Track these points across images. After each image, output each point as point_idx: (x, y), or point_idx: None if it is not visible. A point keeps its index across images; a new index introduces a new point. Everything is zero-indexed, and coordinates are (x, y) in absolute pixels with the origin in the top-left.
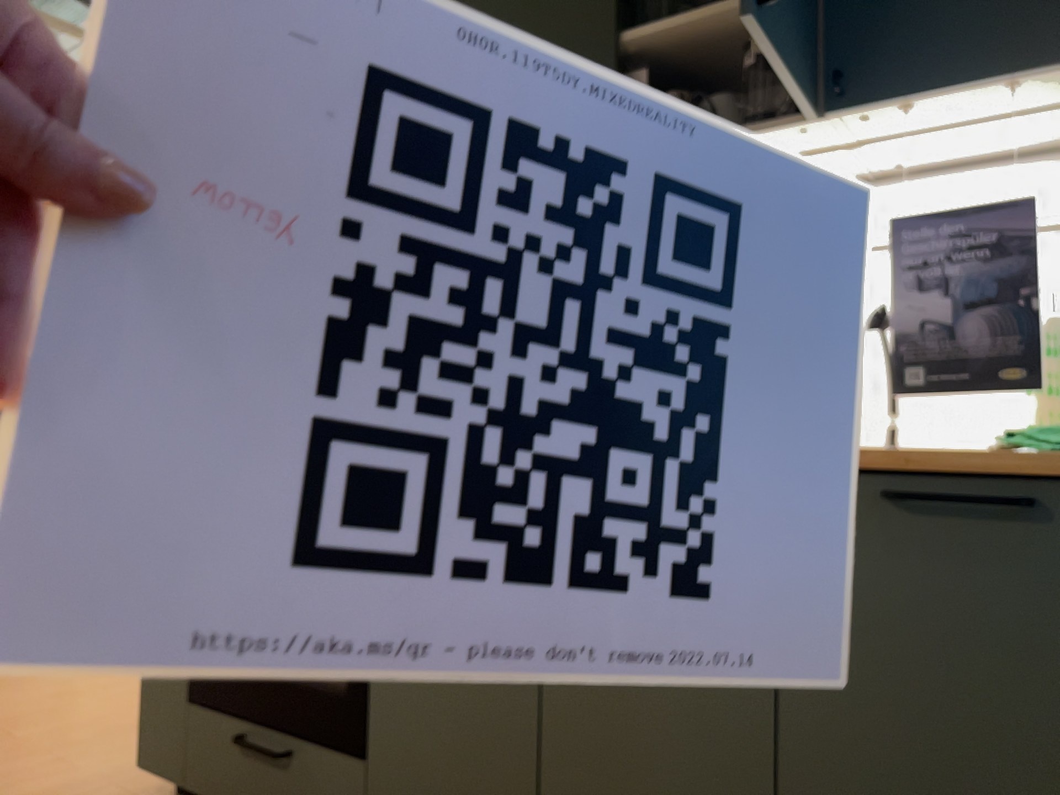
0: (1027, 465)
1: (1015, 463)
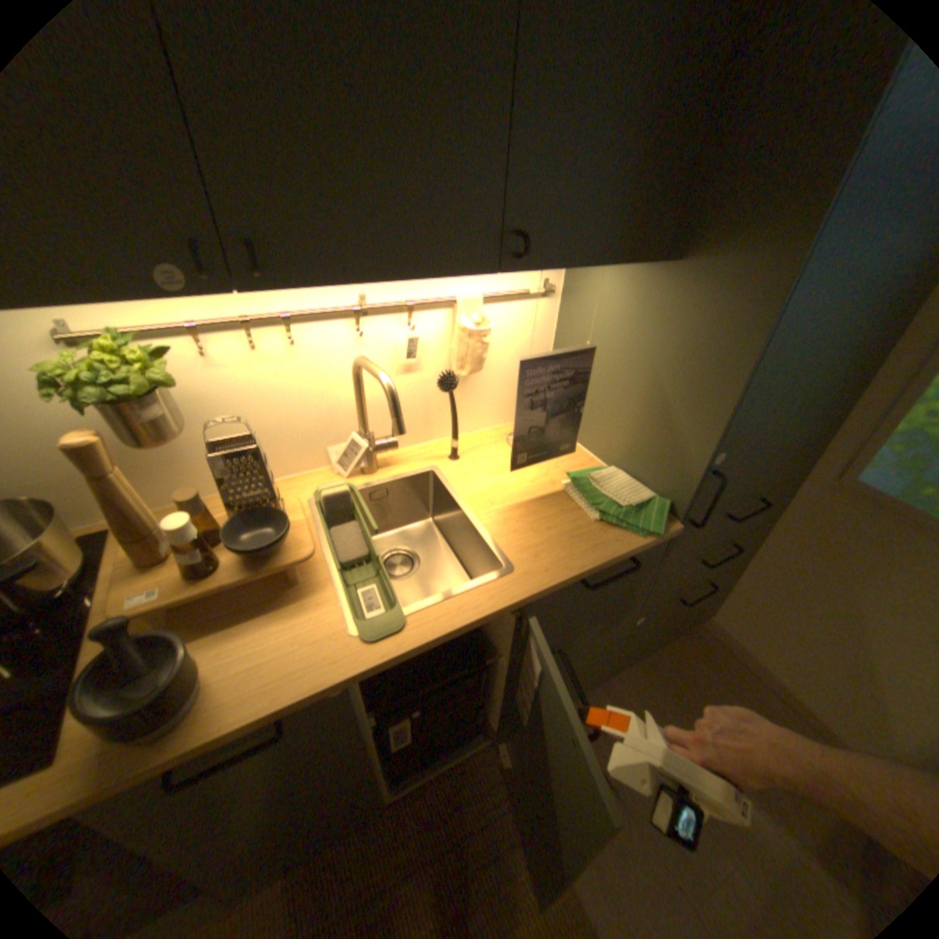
0: (631, 545)
1: (637, 554)
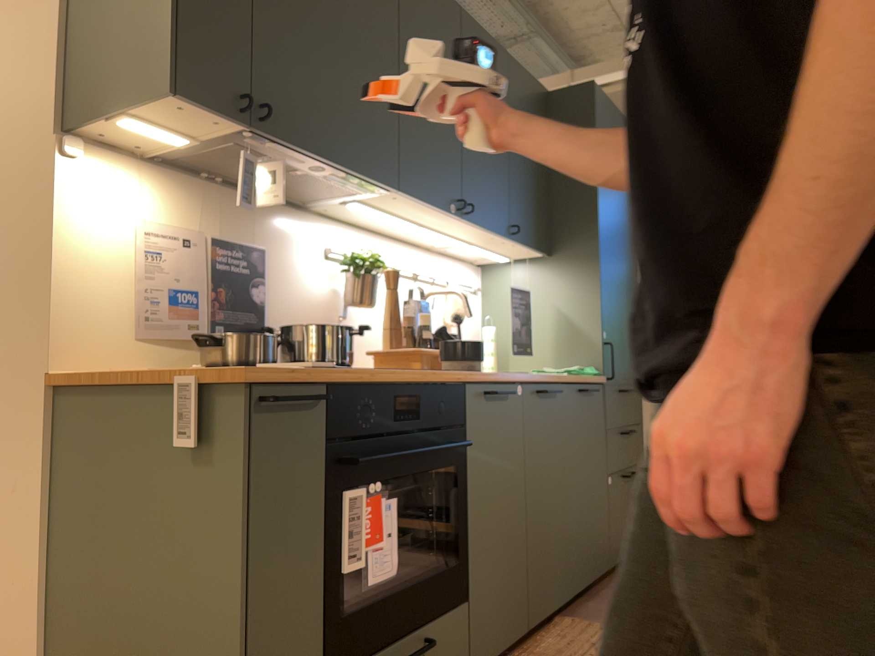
0: (590, 379)
1: (595, 379)
